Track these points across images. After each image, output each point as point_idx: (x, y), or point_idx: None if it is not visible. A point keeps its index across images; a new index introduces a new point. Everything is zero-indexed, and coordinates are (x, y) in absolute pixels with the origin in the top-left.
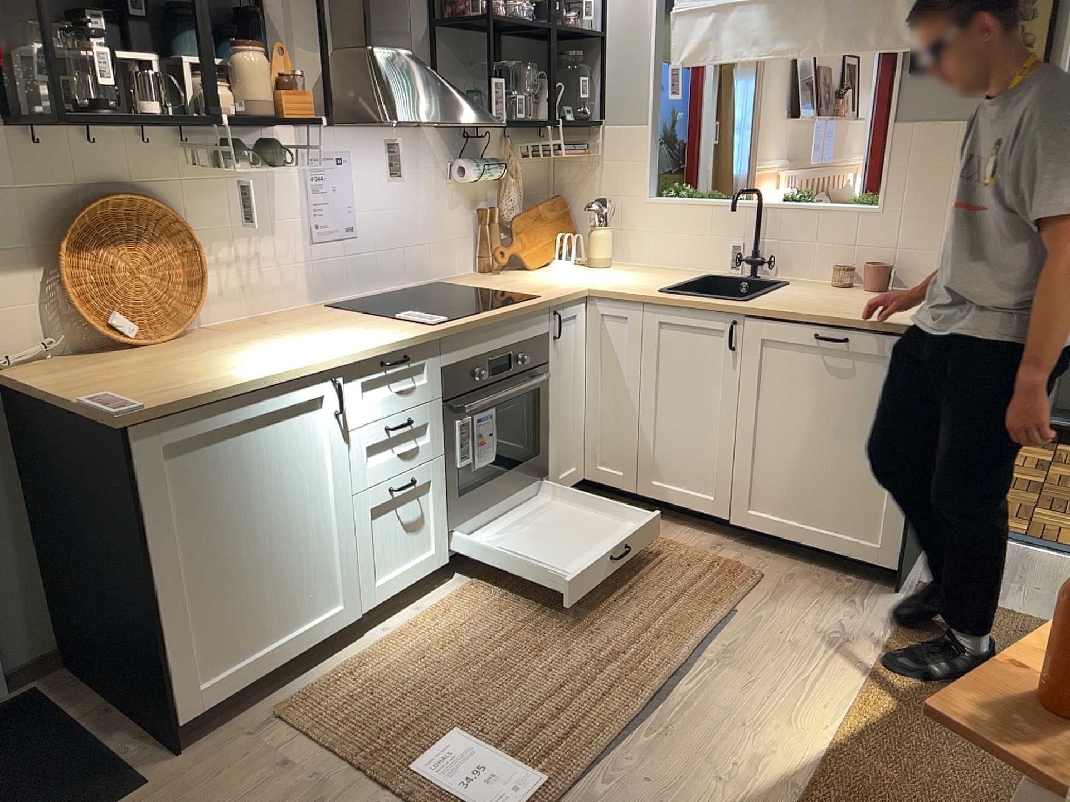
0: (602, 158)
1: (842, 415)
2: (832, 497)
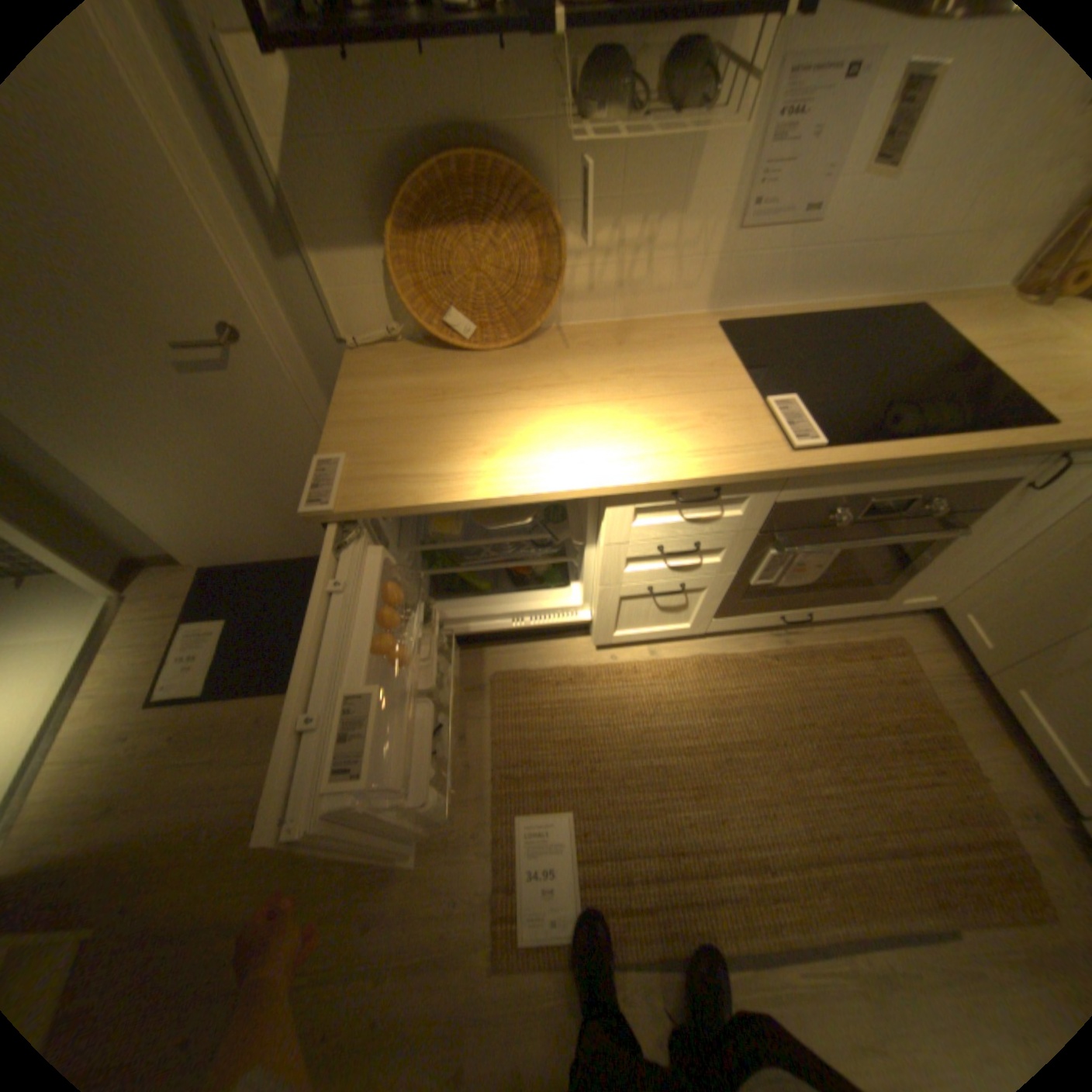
0: None
1: None
2: None
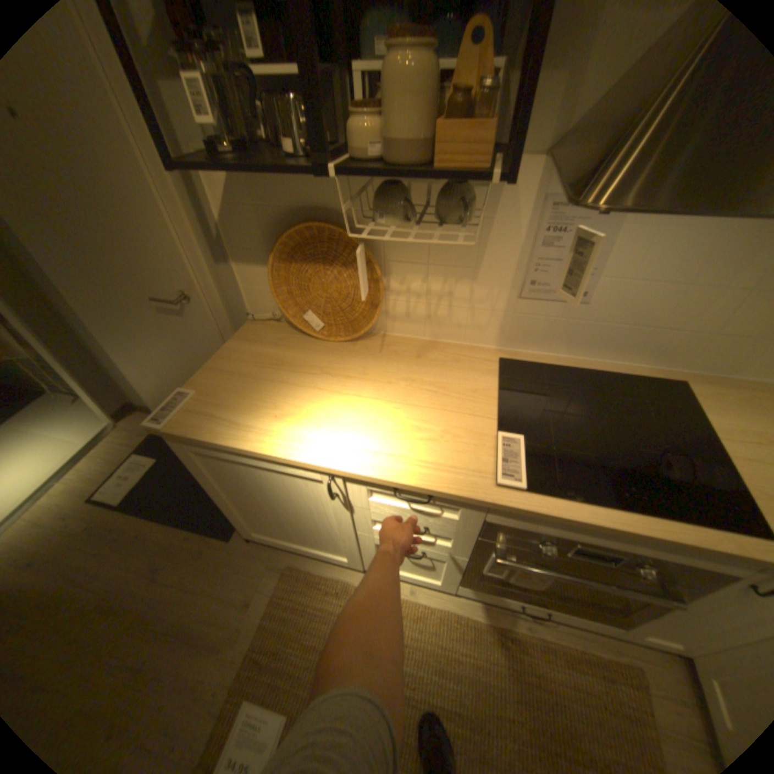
0: None
1: None
2: None
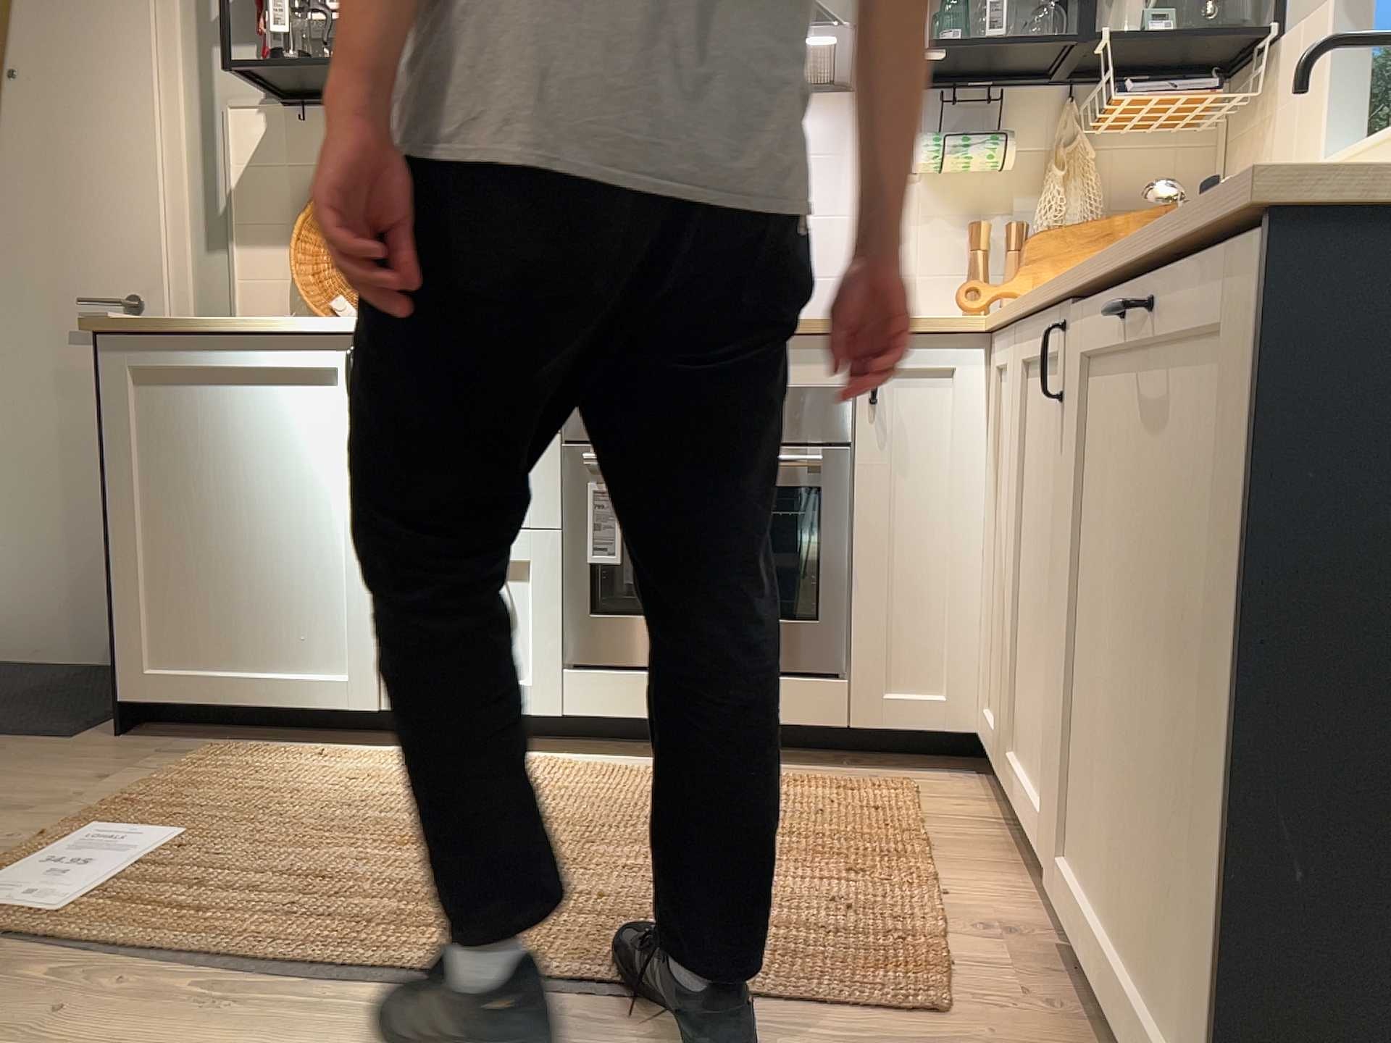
0: (1271, 109)
1: (1170, 577)
2: (1155, 864)
